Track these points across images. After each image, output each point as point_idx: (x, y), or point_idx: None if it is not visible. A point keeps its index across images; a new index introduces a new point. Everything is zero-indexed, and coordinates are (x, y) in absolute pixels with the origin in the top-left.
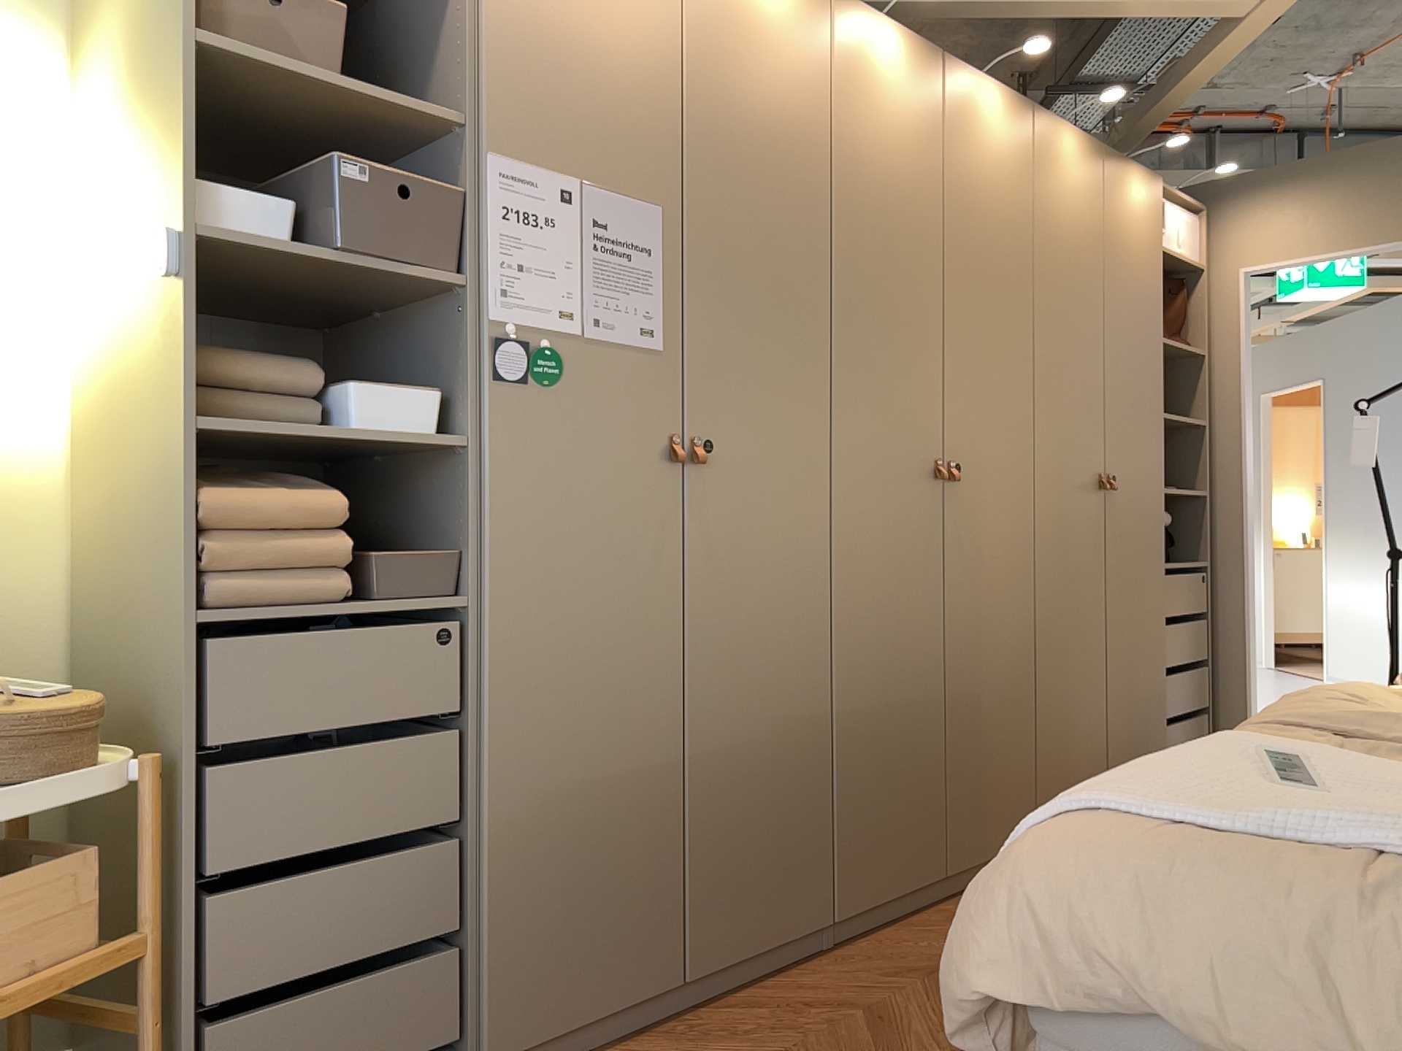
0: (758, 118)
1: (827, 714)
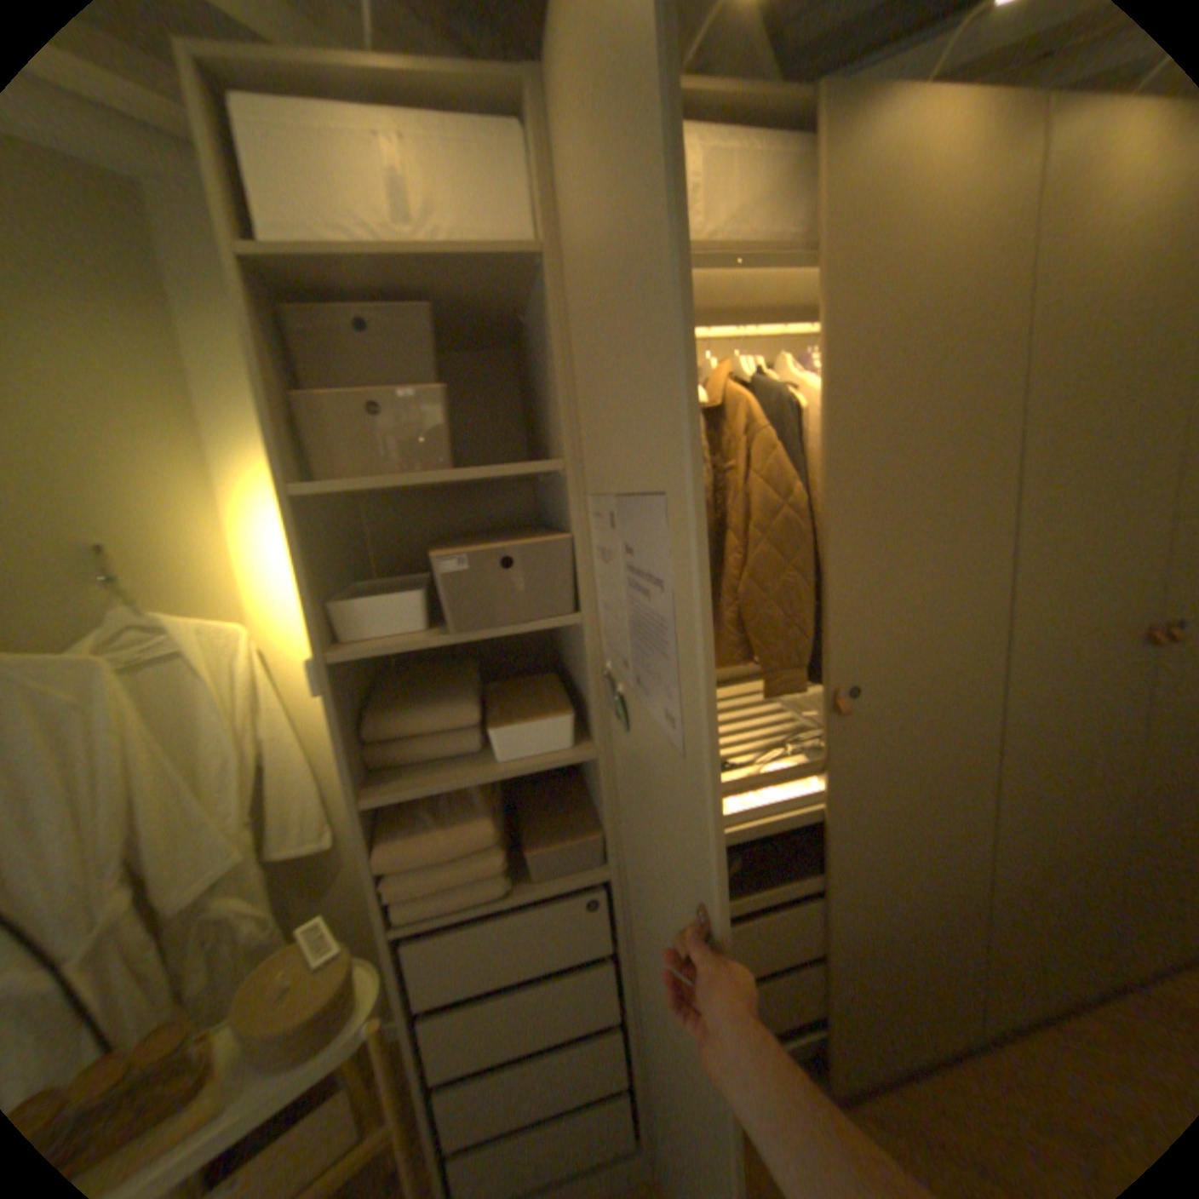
0: (938, 318)
1: (997, 883)
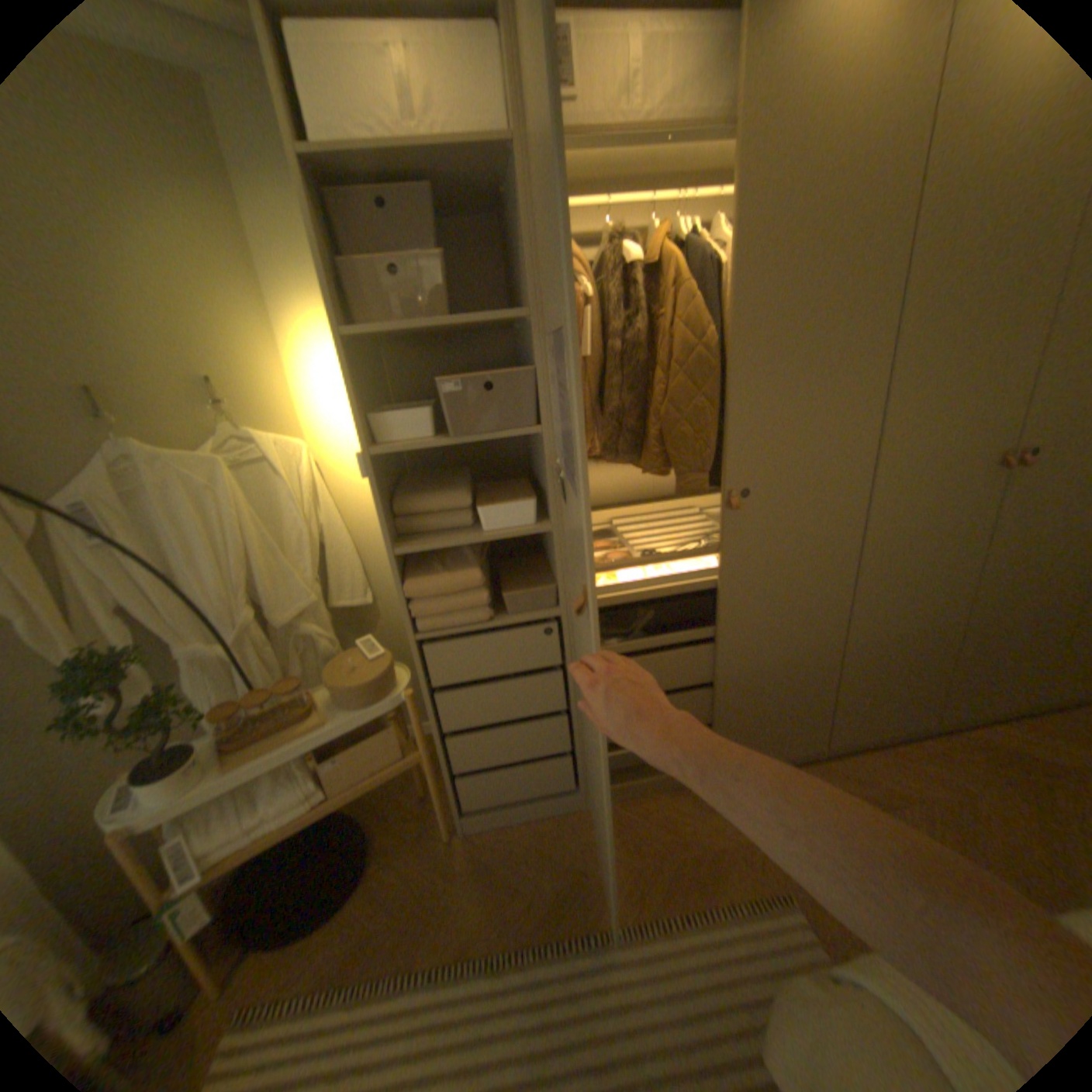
0: (838, 182)
1: (850, 644)
